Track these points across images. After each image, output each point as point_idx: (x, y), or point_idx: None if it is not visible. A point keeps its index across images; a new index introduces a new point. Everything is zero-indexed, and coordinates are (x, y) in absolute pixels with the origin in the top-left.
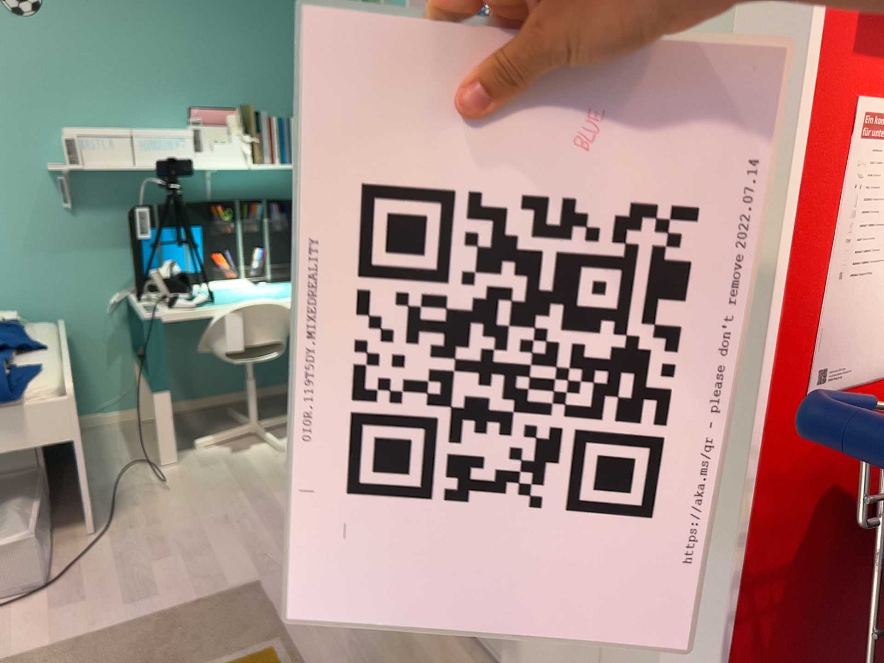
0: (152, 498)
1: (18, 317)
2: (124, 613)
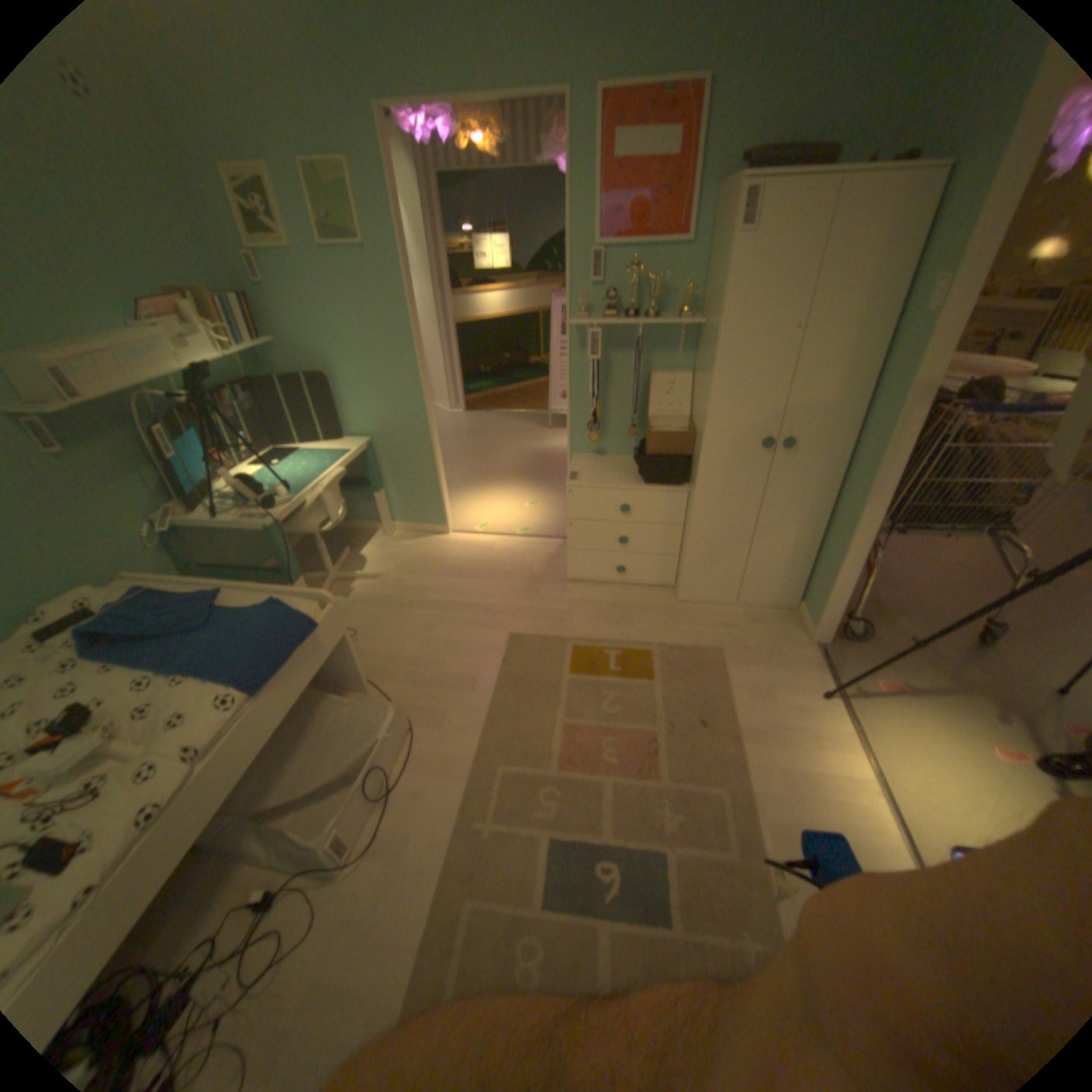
0: (361, 650)
1: (129, 585)
2: (482, 693)
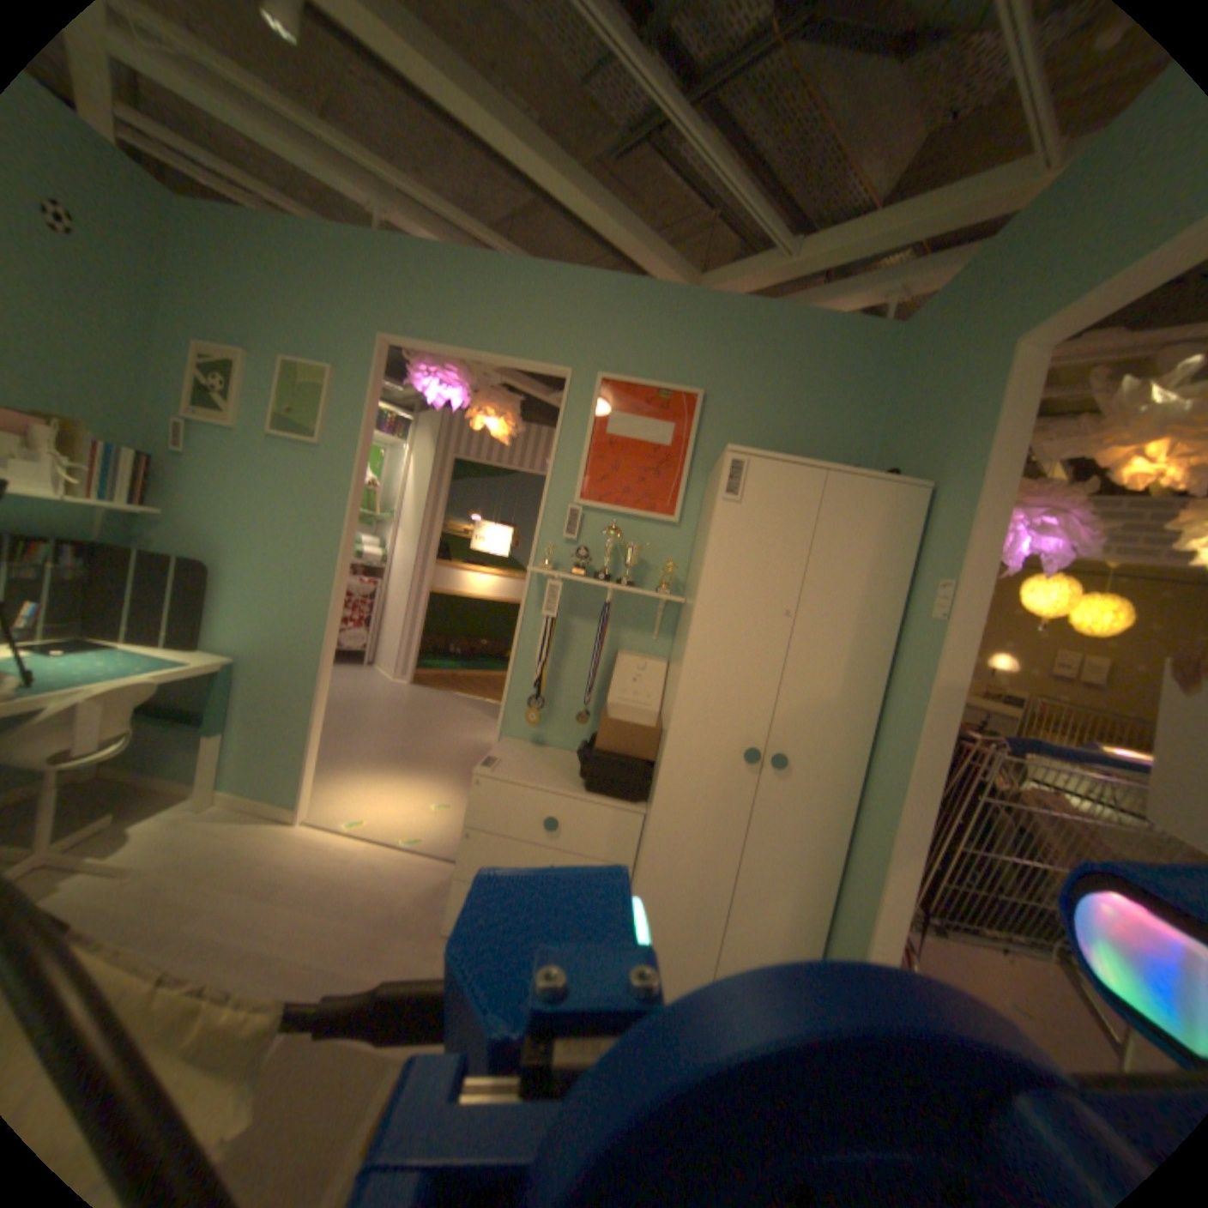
0: None
1: None
2: None
